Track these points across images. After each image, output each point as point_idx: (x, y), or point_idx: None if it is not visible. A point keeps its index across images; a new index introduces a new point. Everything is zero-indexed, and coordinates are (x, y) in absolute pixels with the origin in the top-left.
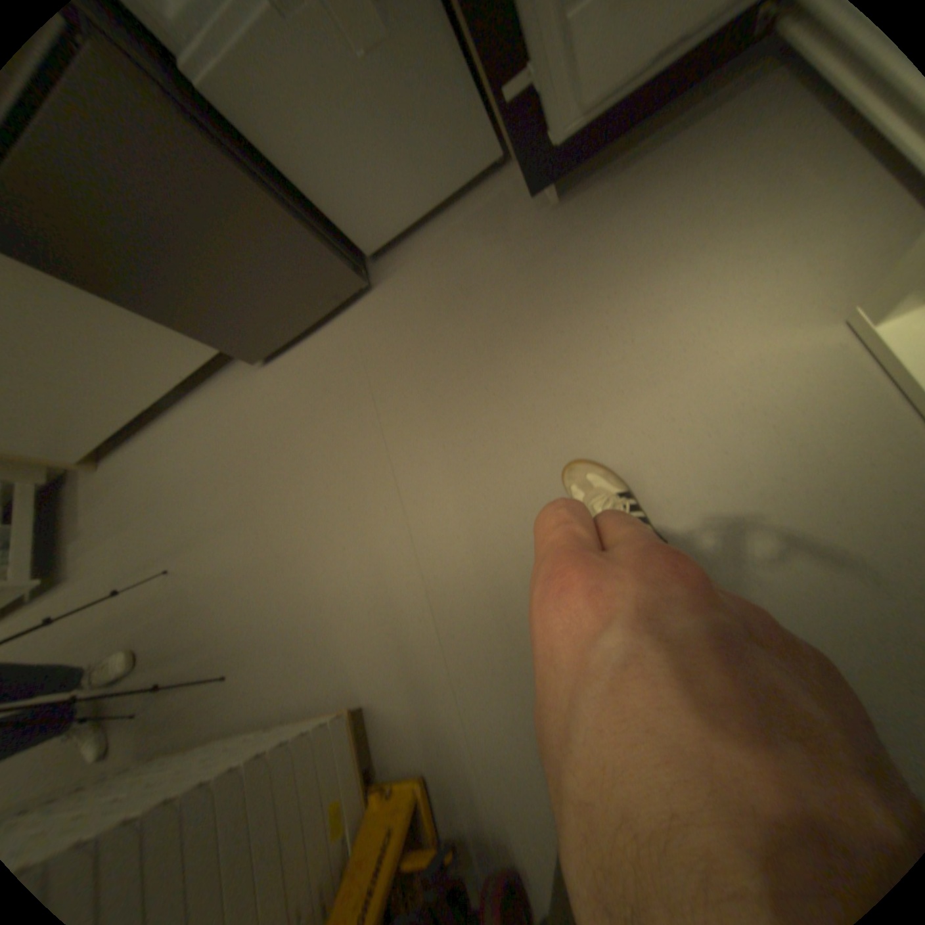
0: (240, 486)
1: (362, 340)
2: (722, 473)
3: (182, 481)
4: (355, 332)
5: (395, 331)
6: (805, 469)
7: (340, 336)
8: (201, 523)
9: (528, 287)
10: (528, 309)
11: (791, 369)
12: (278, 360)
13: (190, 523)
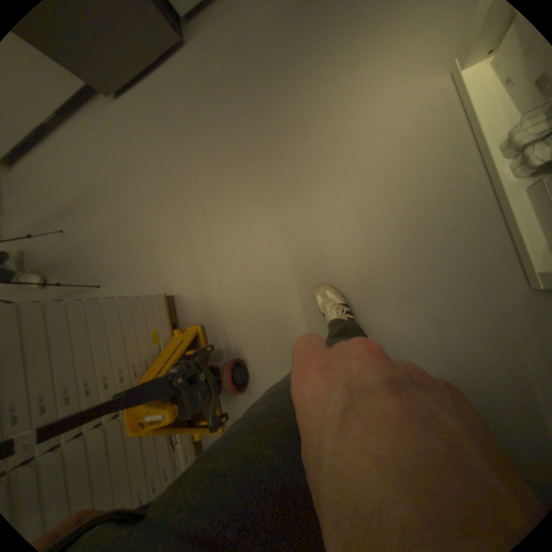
0: (102, 178)
1: (176, 80)
2: (368, 163)
3: (66, 176)
4: (172, 75)
5: (197, 74)
6: (409, 160)
7: (162, 77)
8: (80, 201)
9: (280, 44)
10: (278, 60)
11: (415, 101)
12: (122, 94)
13: (73, 201)
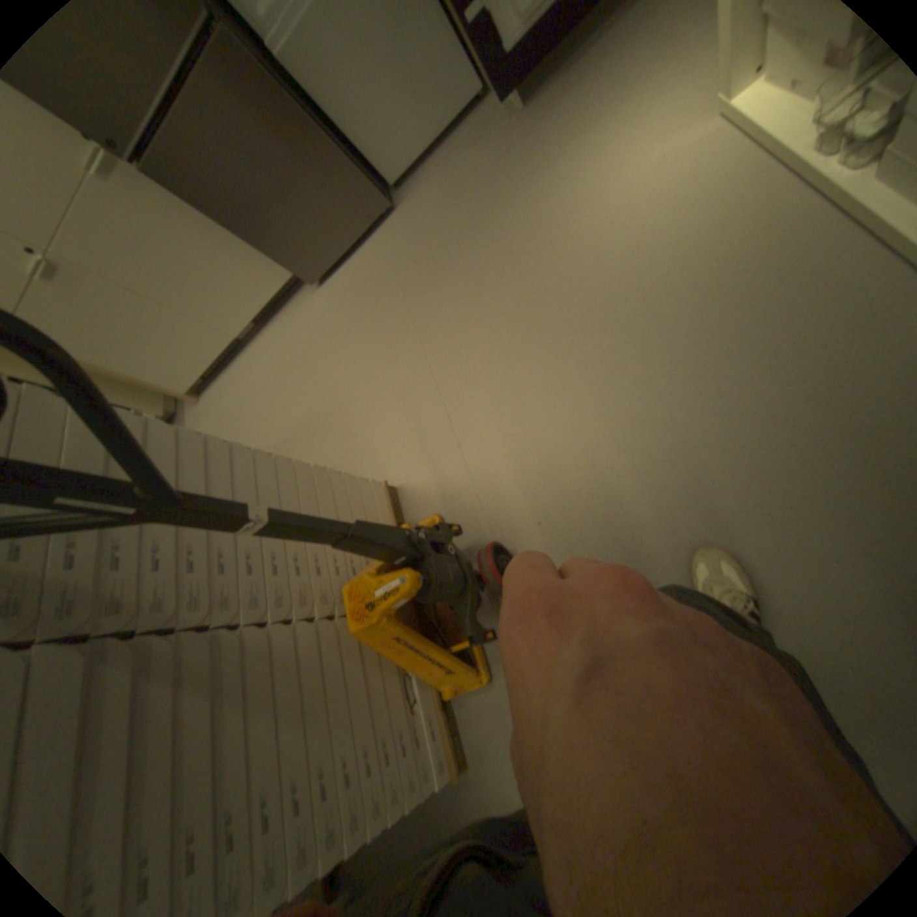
0: (303, 372)
1: (389, 243)
2: (641, 238)
3: (261, 385)
4: (384, 240)
5: (412, 229)
6: (697, 215)
7: (373, 247)
8: (276, 407)
9: (504, 167)
10: (505, 181)
11: (685, 155)
12: (329, 278)
13: (268, 410)
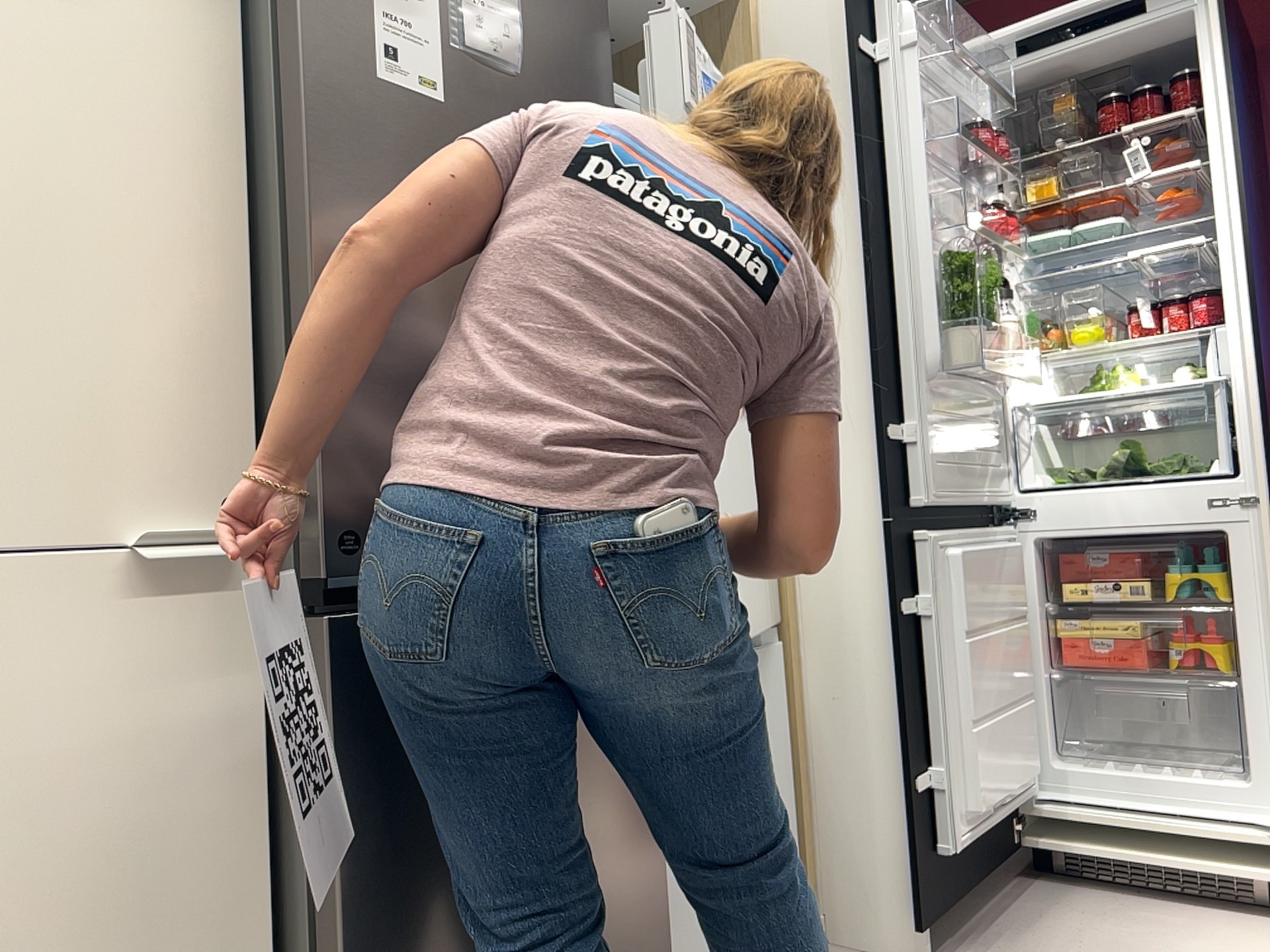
0: None
1: None
2: None
3: None
4: None
5: None
6: None
7: None
8: None
9: None
10: None
11: None
12: None
13: None
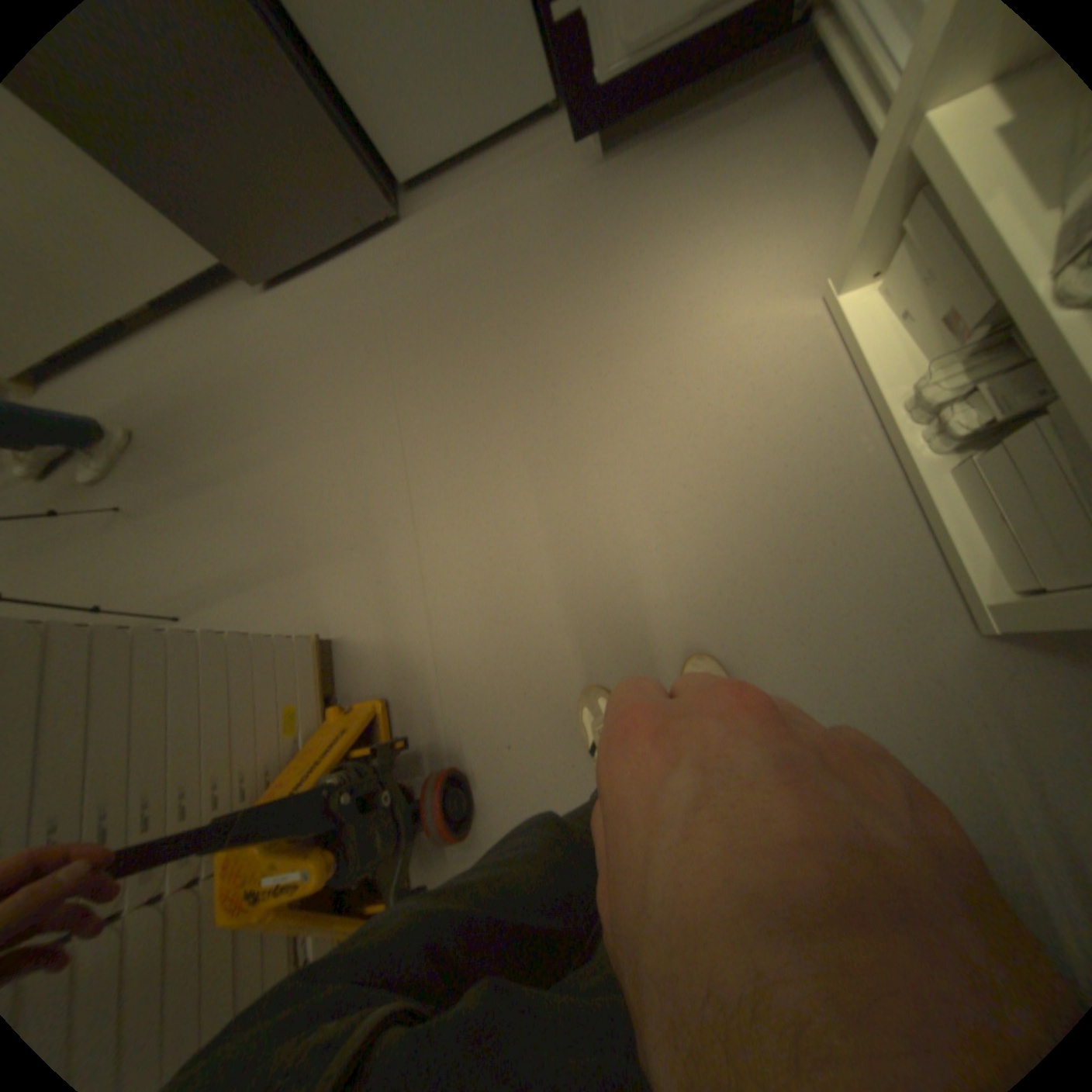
0: (218, 418)
1: (380, 272)
2: (701, 420)
3: (146, 411)
4: (373, 263)
5: (417, 266)
6: (768, 419)
7: (355, 266)
8: (166, 457)
9: (558, 235)
10: (555, 257)
11: (772, 333)
12: (280, 285)
13: (152, 457)
